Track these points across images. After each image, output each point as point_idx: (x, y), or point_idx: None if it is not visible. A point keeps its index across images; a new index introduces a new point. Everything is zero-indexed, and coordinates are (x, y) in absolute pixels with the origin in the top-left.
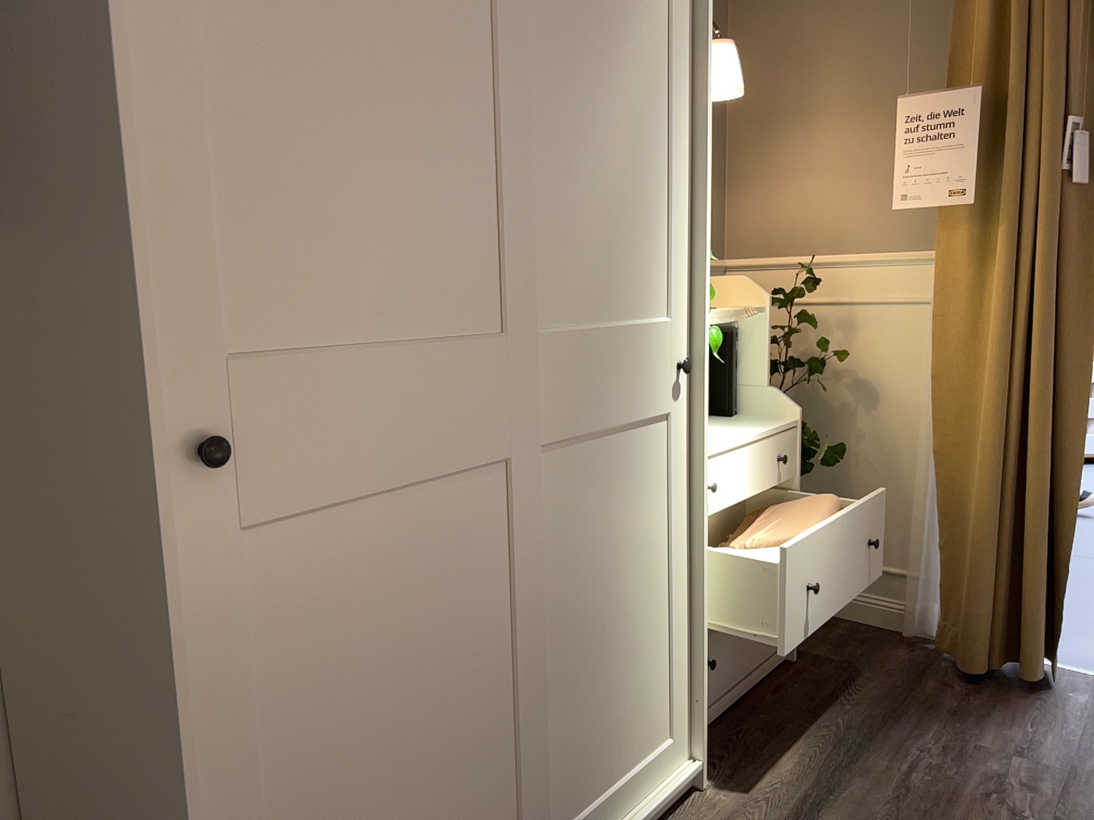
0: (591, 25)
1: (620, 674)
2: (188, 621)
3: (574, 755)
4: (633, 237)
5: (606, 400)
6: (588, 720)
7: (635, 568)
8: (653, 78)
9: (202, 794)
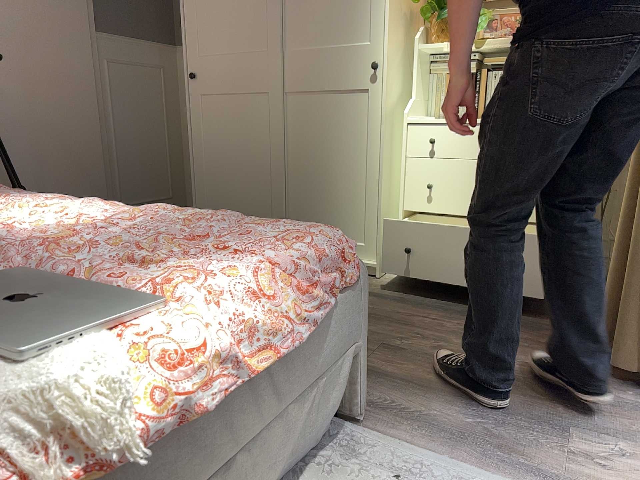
0: None
1: (333, 195)
2: (193, 112)
3: (306, 212)
4: (345, 9)
5: (324, 79)
6: (314, 203)
7: (343, 155)
8: None
9: (196, 149)
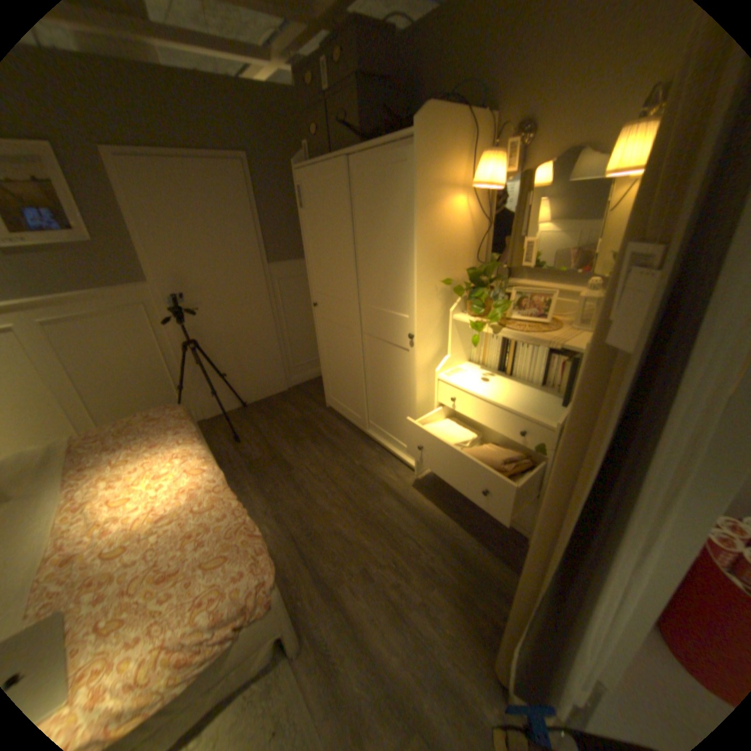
0: (374, 216)
1: (390, 410)
2: (317, 327)
3: (377, 413)
4: (392, 286)
5: (382, 333)
6: (380, 409)
7: (394, 387)
8: (399, 227)
9: (320, 350)
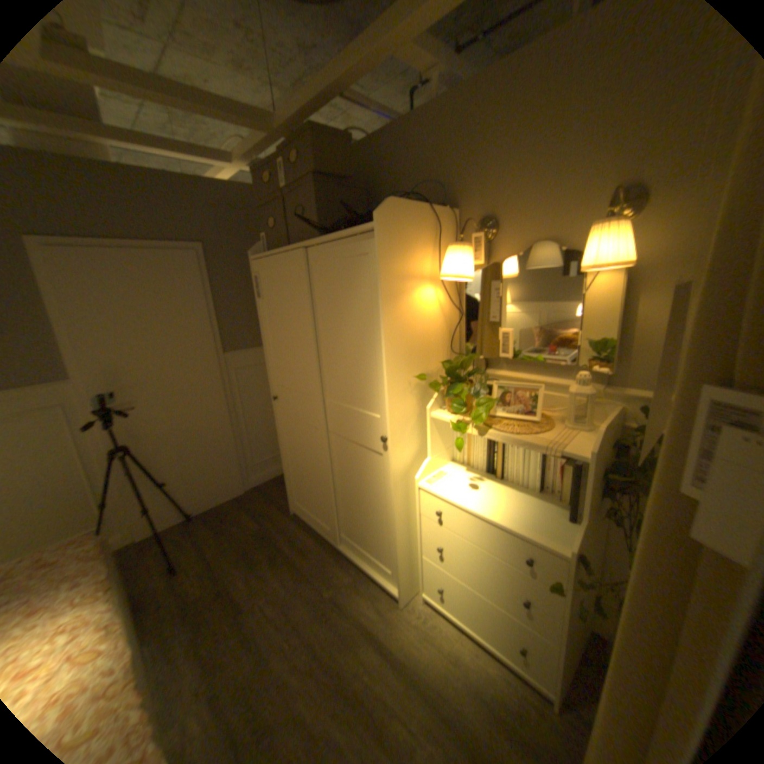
0: (336, 308)
1: (364, 523)
2: (277, 423)
3: (348, 526)
4: (359, 381)
5: (350, 433)
6: (353, 522)
7: (368, 497)
8: (364, 320)
9: (280, 448)
